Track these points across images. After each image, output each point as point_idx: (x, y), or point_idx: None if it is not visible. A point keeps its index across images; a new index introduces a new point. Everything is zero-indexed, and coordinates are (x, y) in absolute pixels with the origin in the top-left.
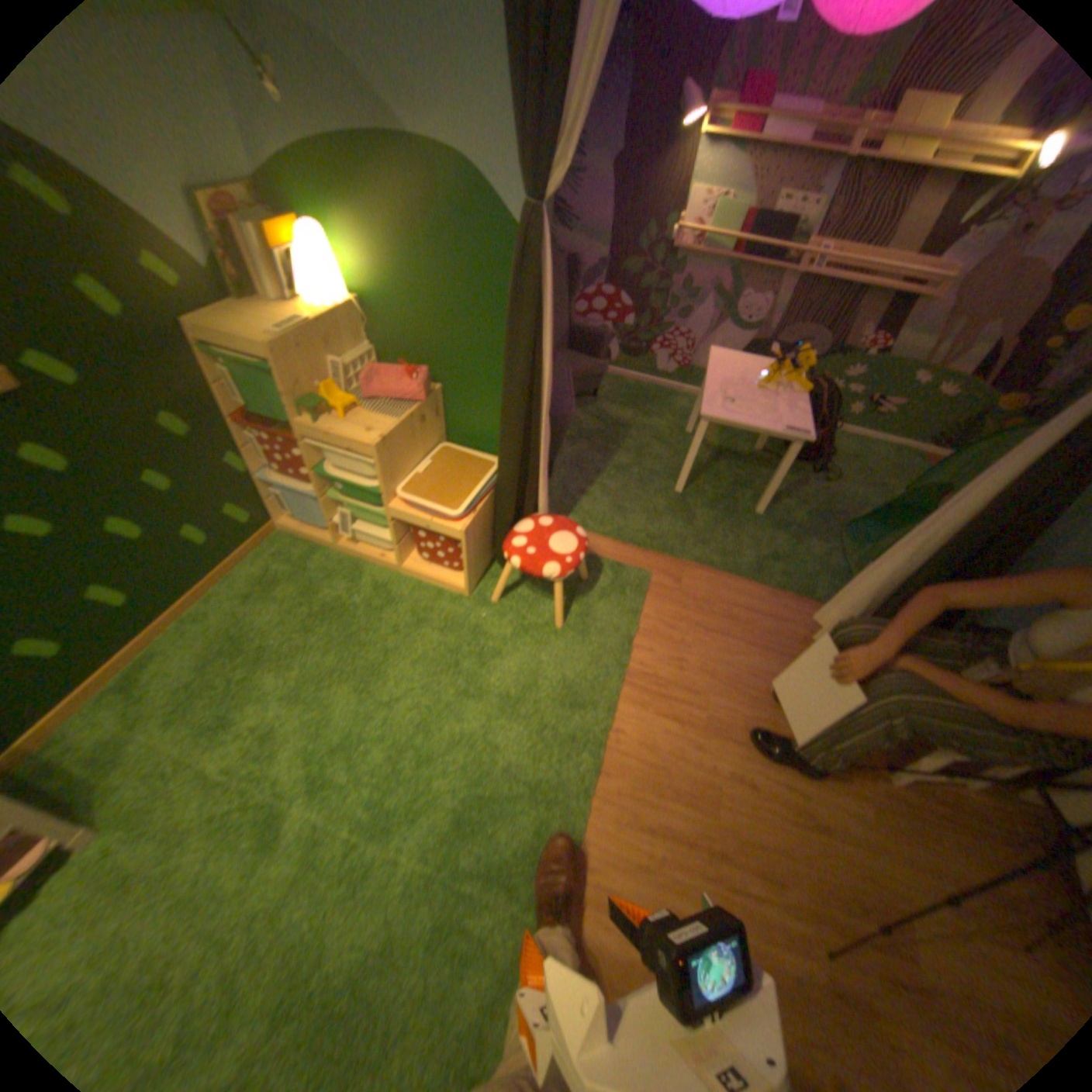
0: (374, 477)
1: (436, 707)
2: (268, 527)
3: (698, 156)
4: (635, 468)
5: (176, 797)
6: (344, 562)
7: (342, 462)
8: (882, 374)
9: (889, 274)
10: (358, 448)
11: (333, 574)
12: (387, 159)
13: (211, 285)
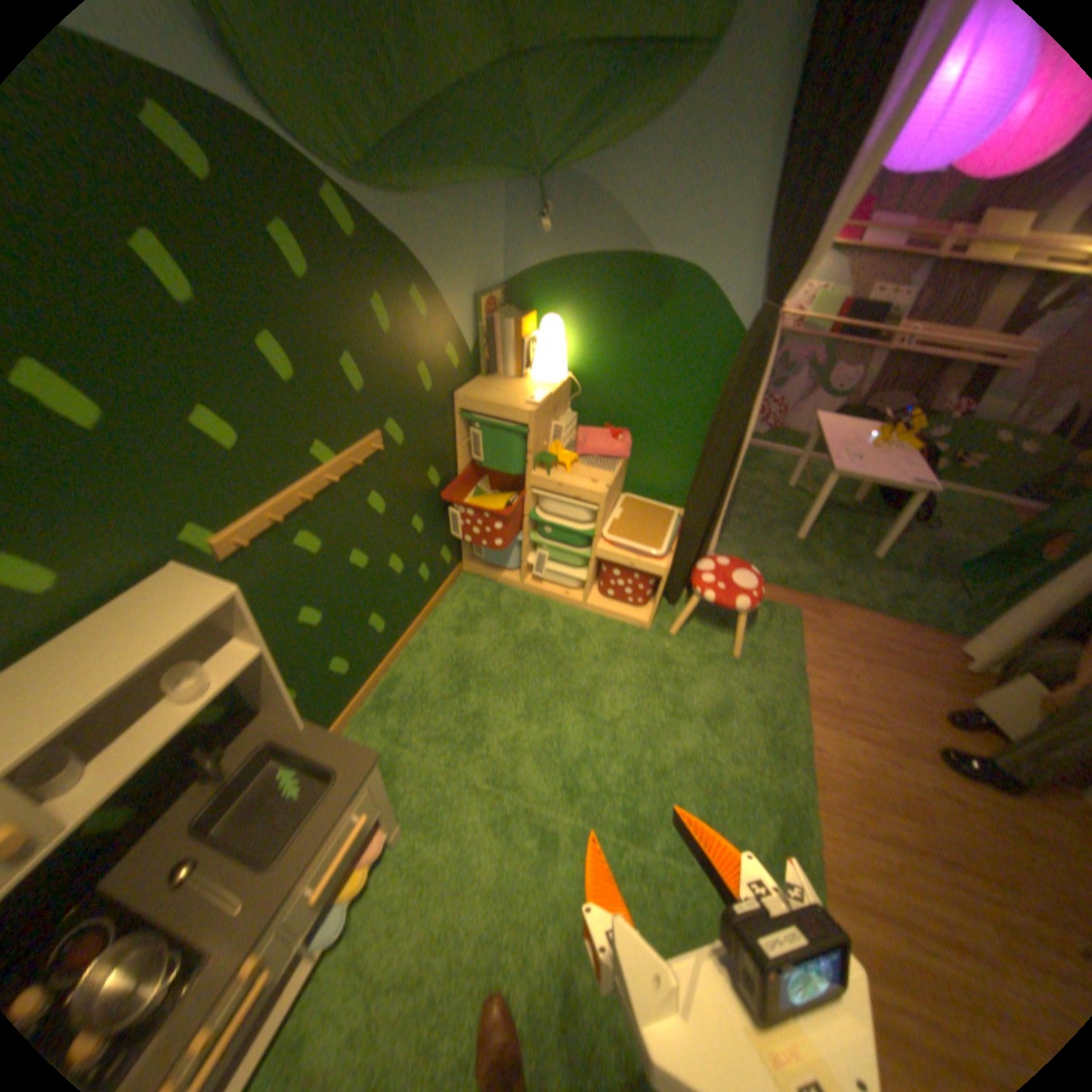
0: (585, 521)
1: (653, 725)
2: (458, 568)
3: None
4: (754, 517)
5: (454, 802)
6: (530, 599)
7: (559, 509)
8: (964, 434)
9: (972, 350)
10: (585, 496)
11: (523, 609)
12: (631, 272)
13: (470, 366)
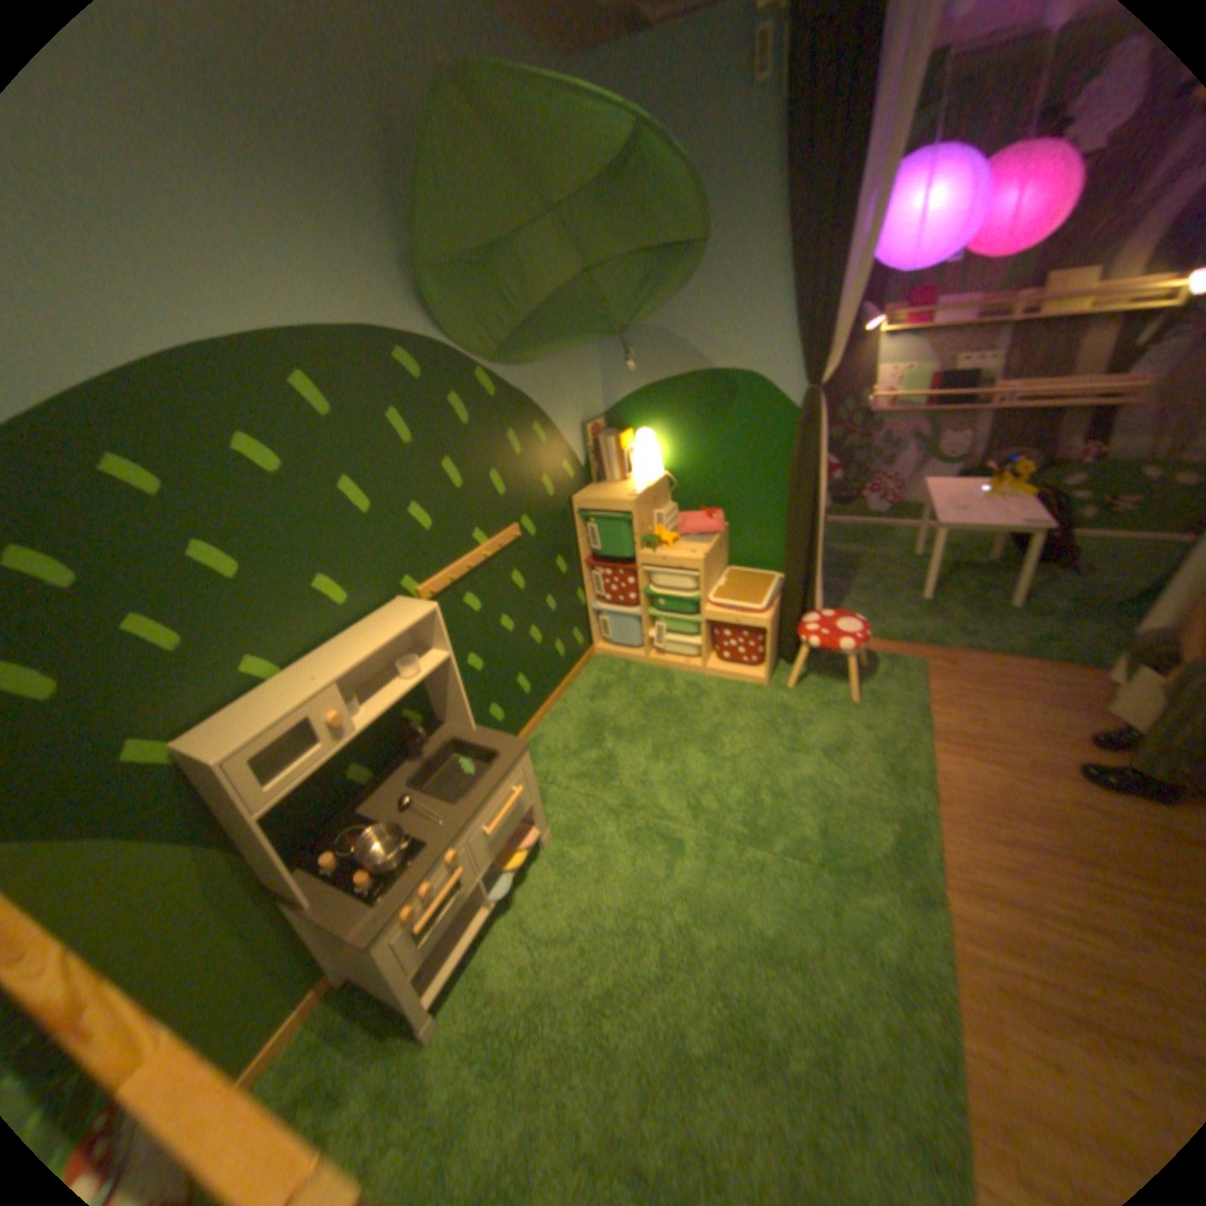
0: (690, 589)
1: (770, 760)
2: (589, 651)
3: (878, 347)
4: (876, 585)
5: (593, 820)
6: (653, 671)
7: (666, 581)
8: (1103, 477)
9: (1079, 395)
10: (685, 565)
11: (648, 679)
12: (699, 386)
13: (582, 477)
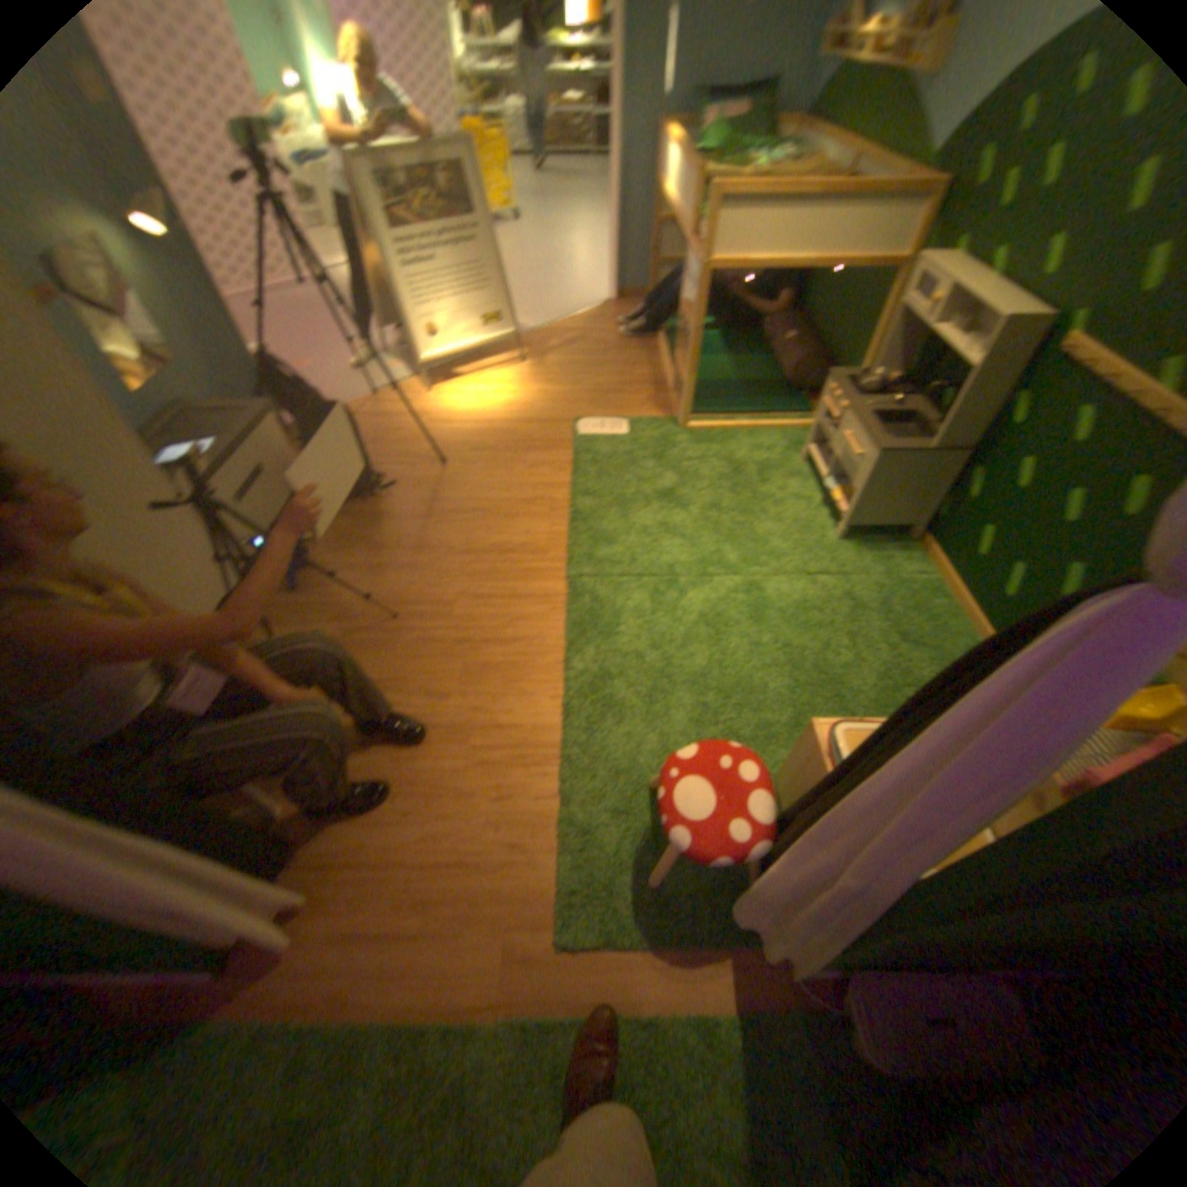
0: None
1: (714, 660)
2: None
3: None
4: None
5: (819, 563)
6: None
7: None
8: None
9: None
10: None
11: None
12: None
13: None
